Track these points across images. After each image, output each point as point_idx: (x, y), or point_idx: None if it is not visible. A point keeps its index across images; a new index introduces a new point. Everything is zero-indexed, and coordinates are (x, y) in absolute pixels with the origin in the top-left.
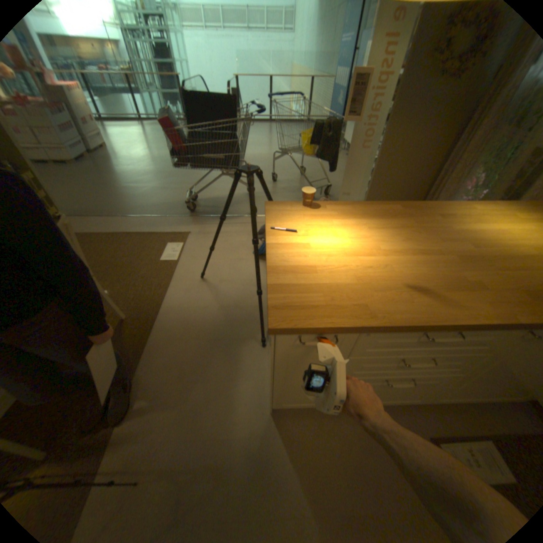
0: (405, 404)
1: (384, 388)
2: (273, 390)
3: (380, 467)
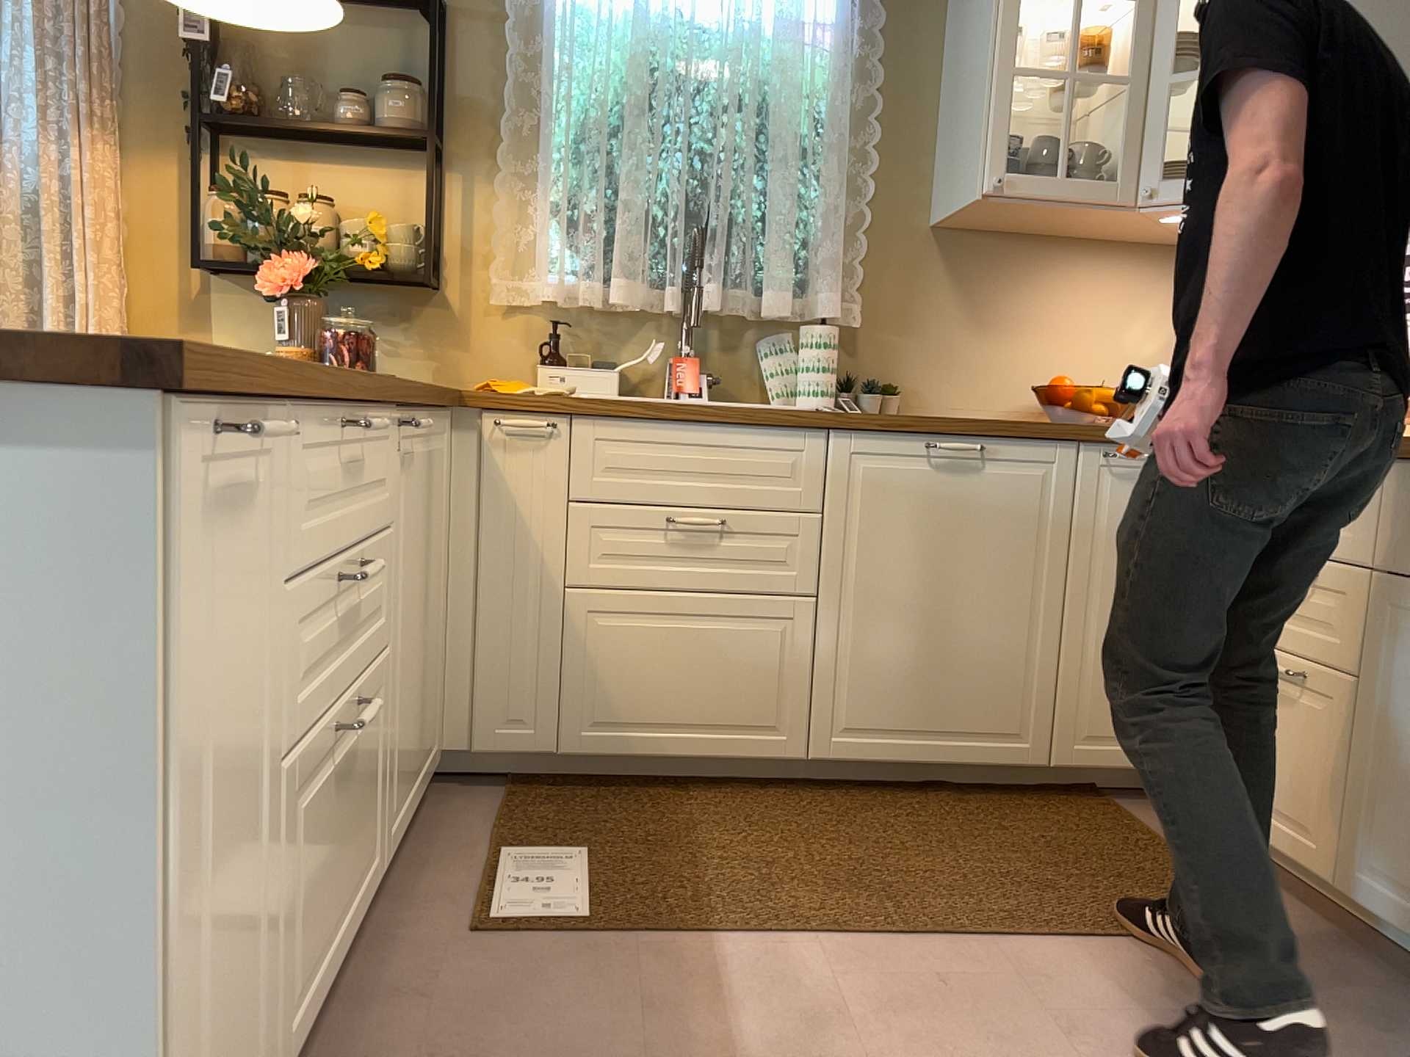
0: (361, 900)
1: (327, 796)
2: (137, 1045)
3: (510, 1054)
